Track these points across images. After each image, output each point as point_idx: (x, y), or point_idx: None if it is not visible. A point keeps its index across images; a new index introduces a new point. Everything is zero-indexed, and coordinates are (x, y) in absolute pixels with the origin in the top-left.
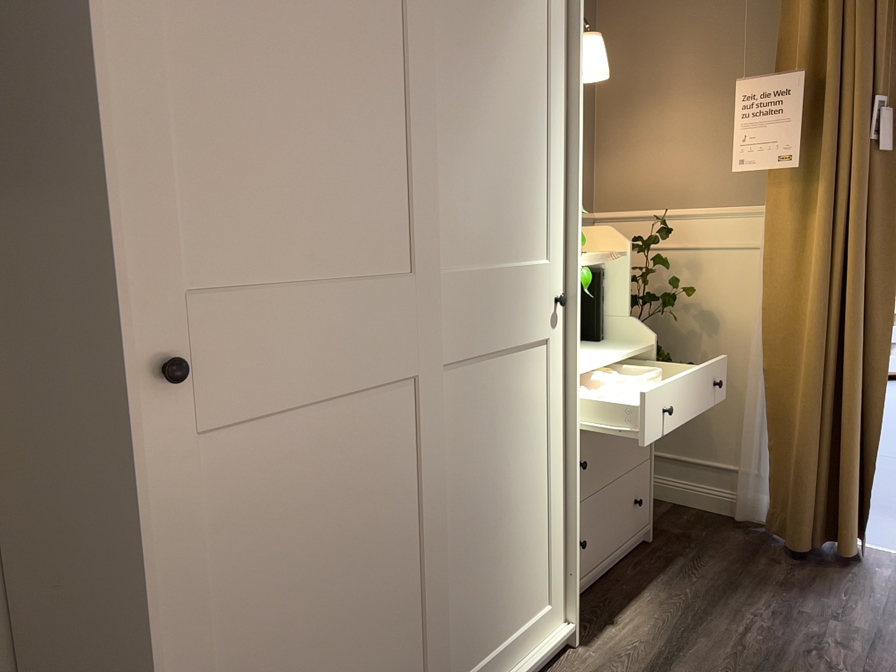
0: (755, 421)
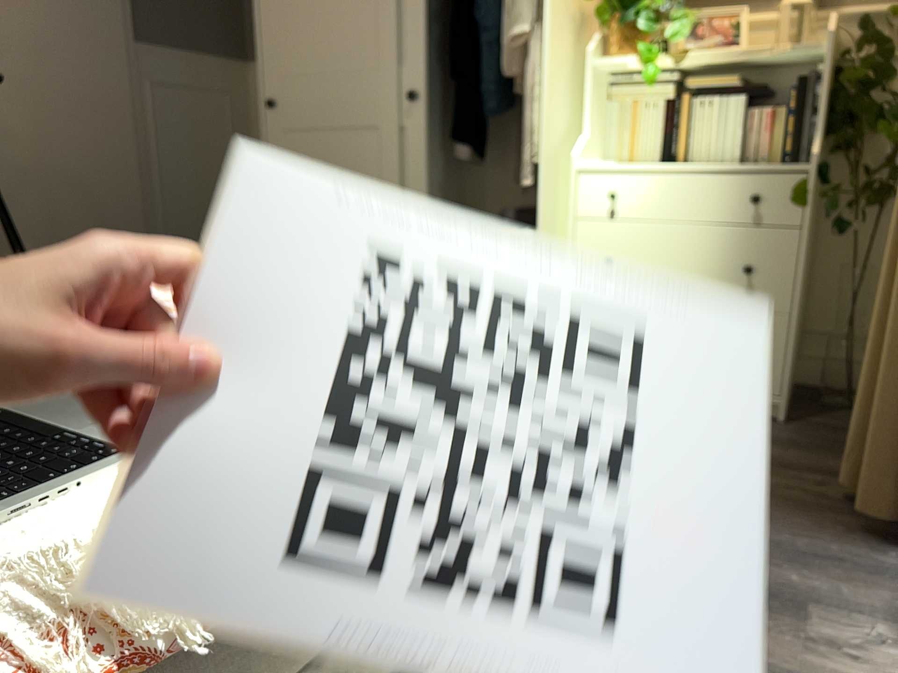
0: None
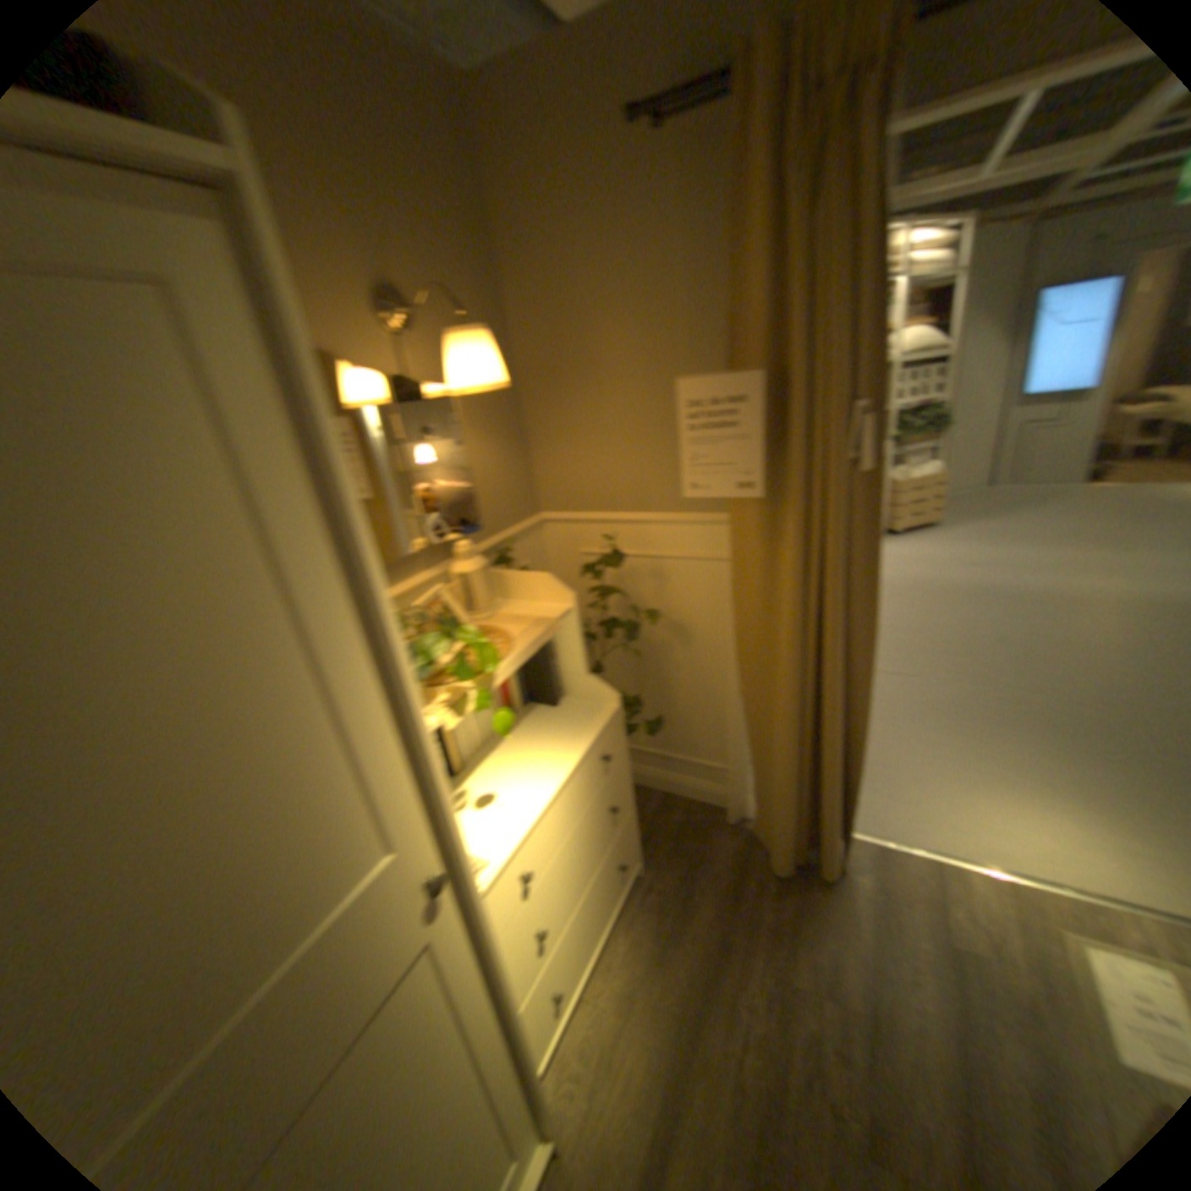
0: (742, 737)
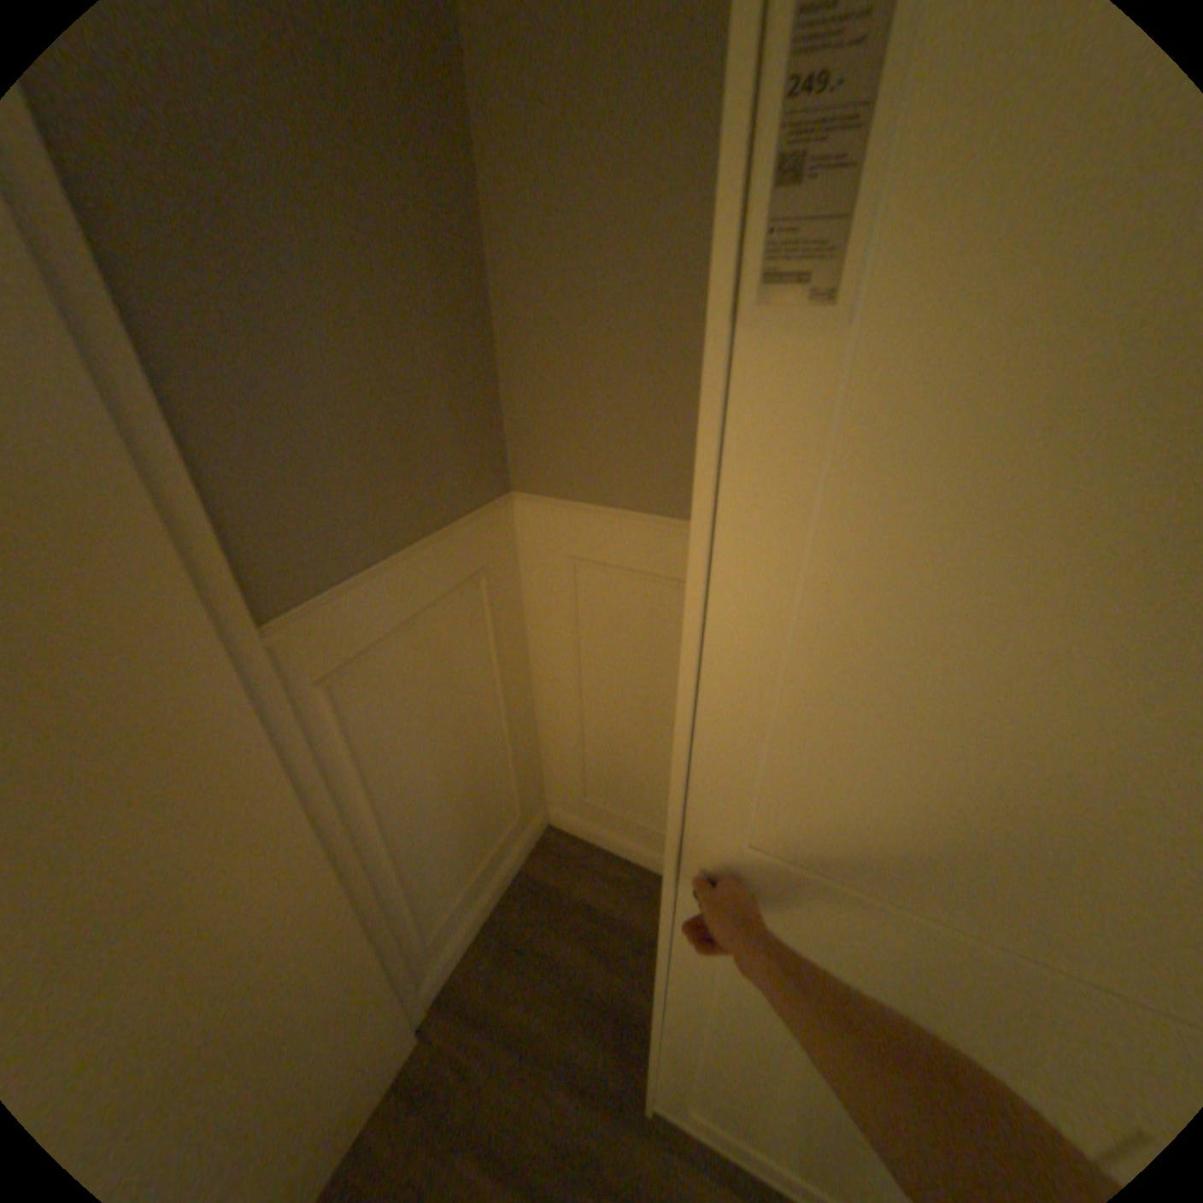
0: None
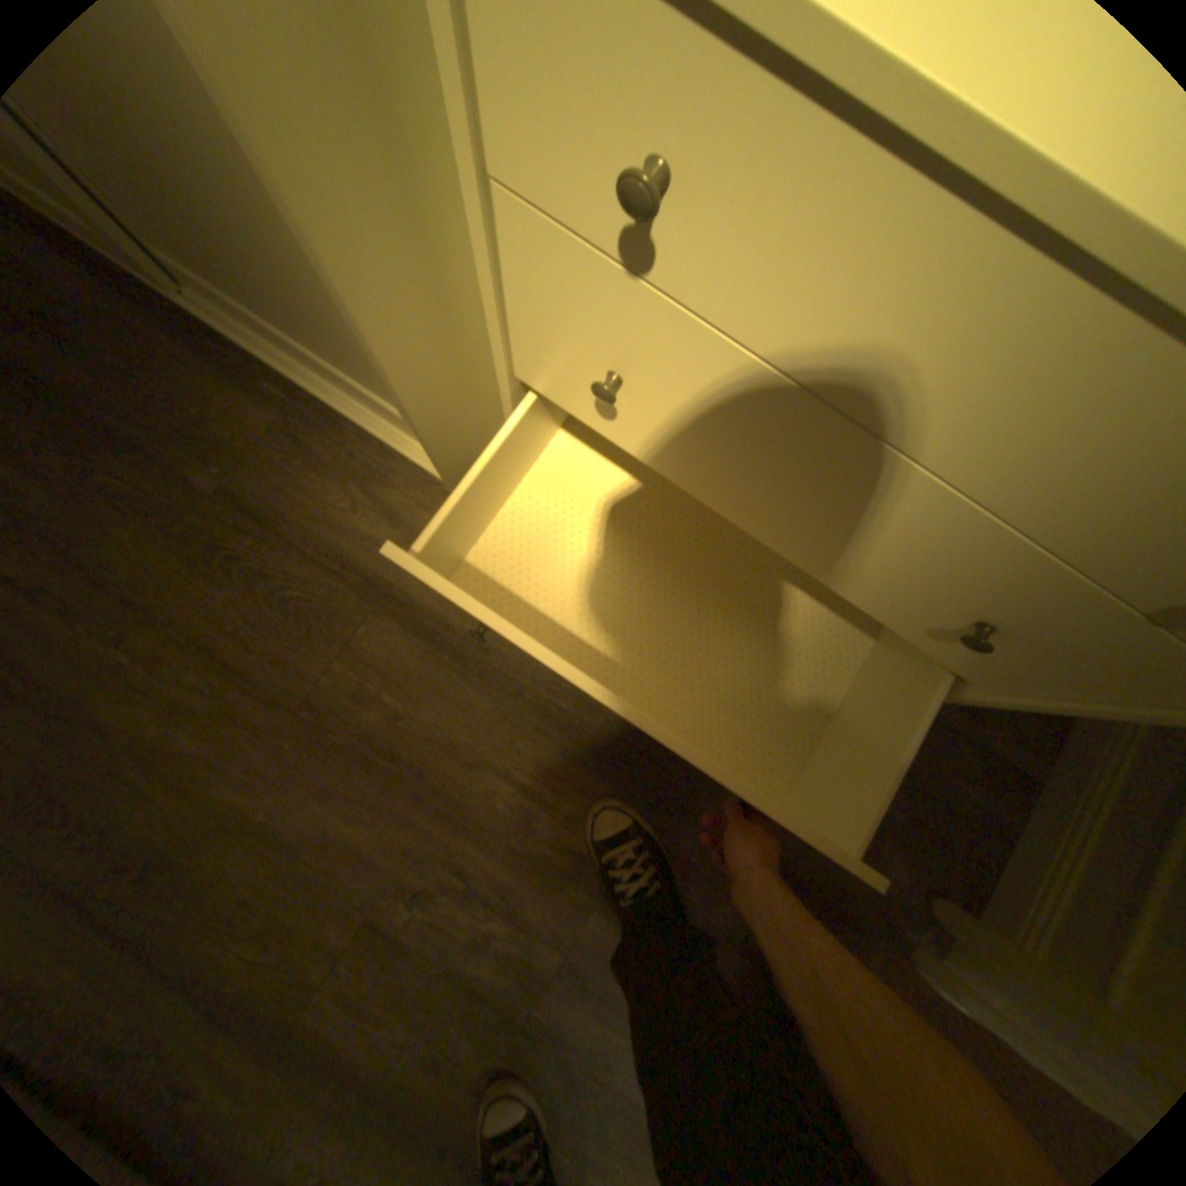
0: None
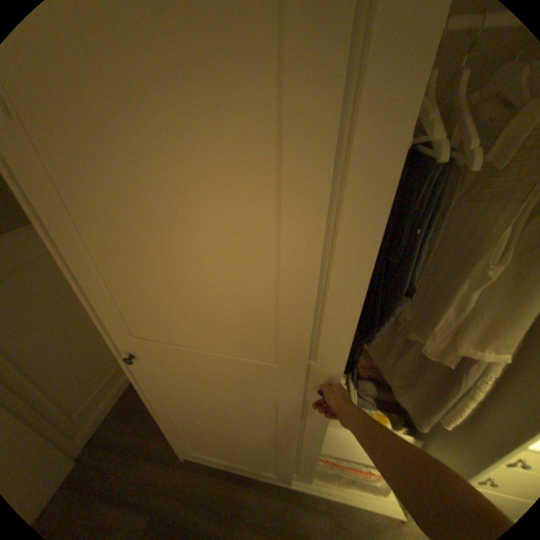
0: None
